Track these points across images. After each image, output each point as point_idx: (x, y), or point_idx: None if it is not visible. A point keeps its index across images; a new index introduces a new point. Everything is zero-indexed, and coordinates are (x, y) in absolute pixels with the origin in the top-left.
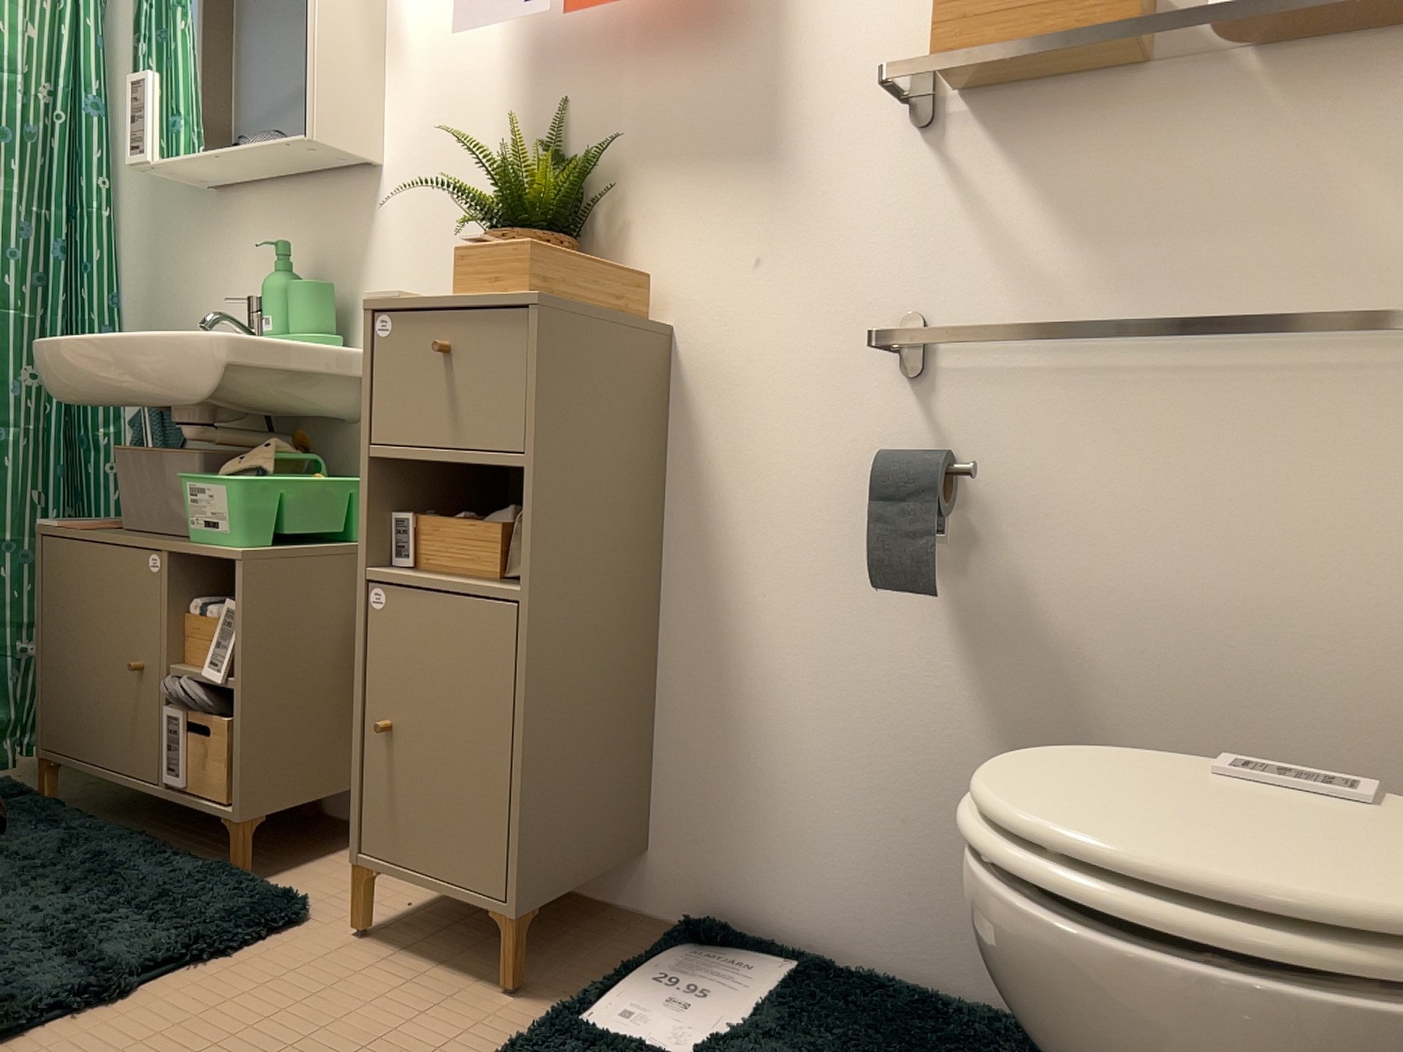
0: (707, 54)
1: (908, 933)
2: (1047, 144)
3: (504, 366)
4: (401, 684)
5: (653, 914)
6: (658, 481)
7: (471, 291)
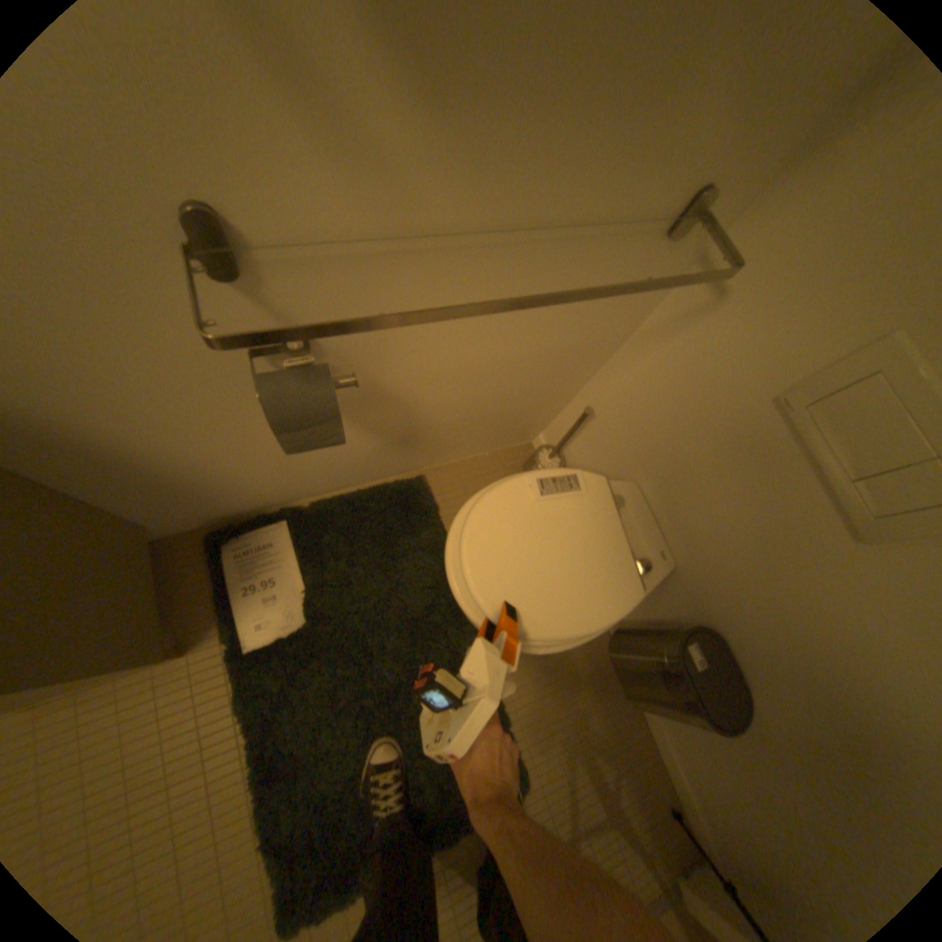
0: None
1: (328, 483)
2: None
3: None
4: None
5: (171, 533)
6: None
7: None
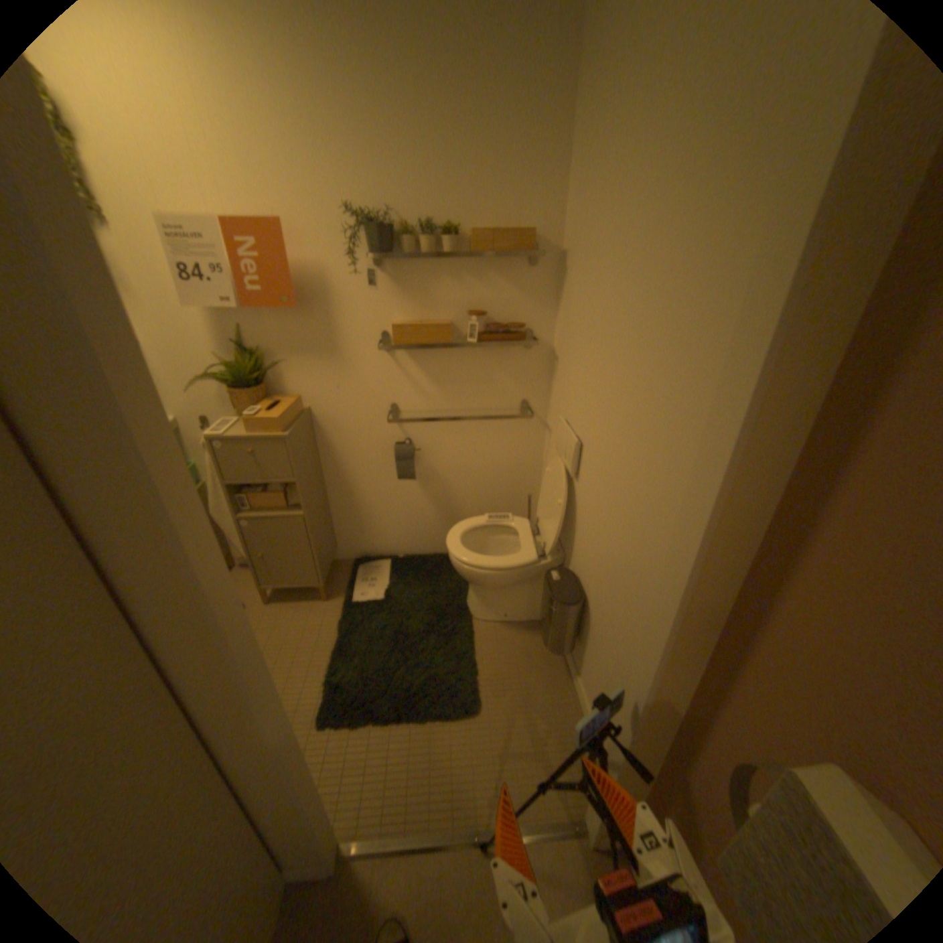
0: (303, 317)
1: (415, 545)
2: (426, 360)
3: (280, 456)
4: (264, 544)
5: (344, 560)
6: (319, 455)
7: (257, 434)
